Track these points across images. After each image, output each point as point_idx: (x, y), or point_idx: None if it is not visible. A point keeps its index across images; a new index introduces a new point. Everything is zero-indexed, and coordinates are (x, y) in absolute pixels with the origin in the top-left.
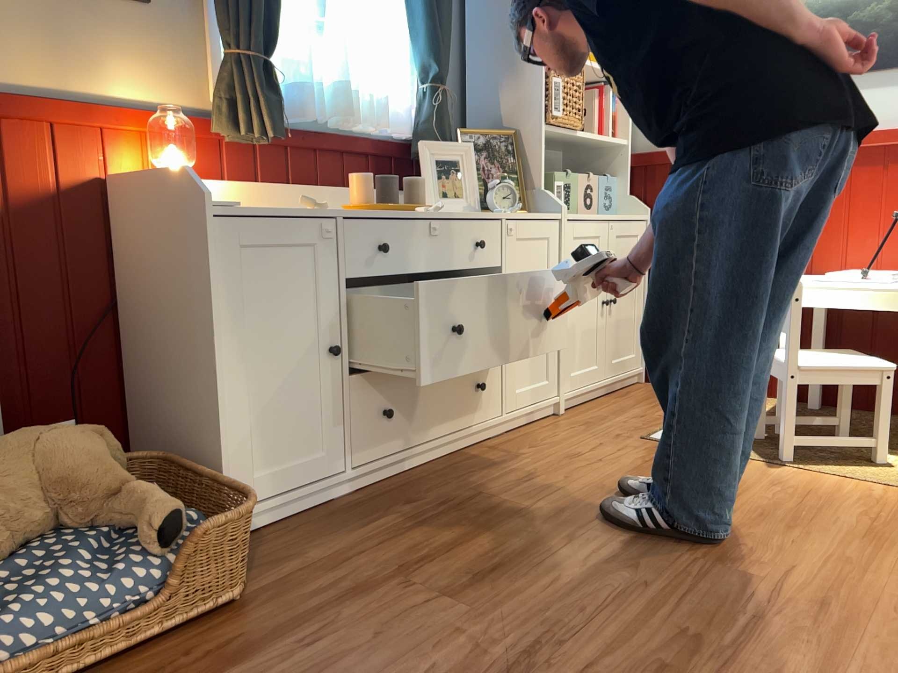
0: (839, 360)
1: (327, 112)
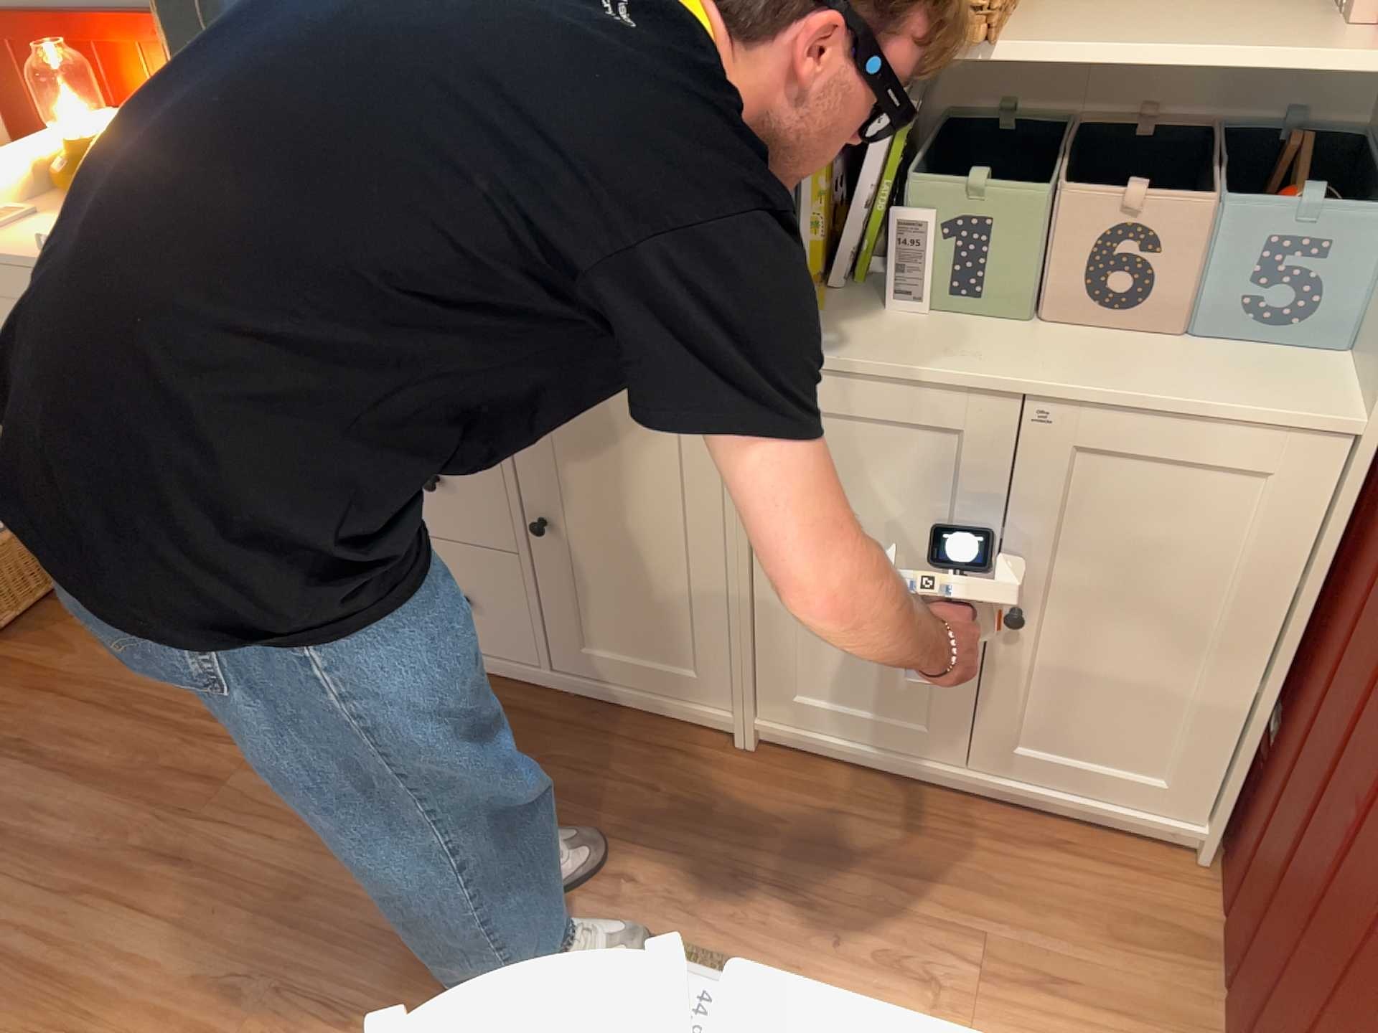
0: None
1: None
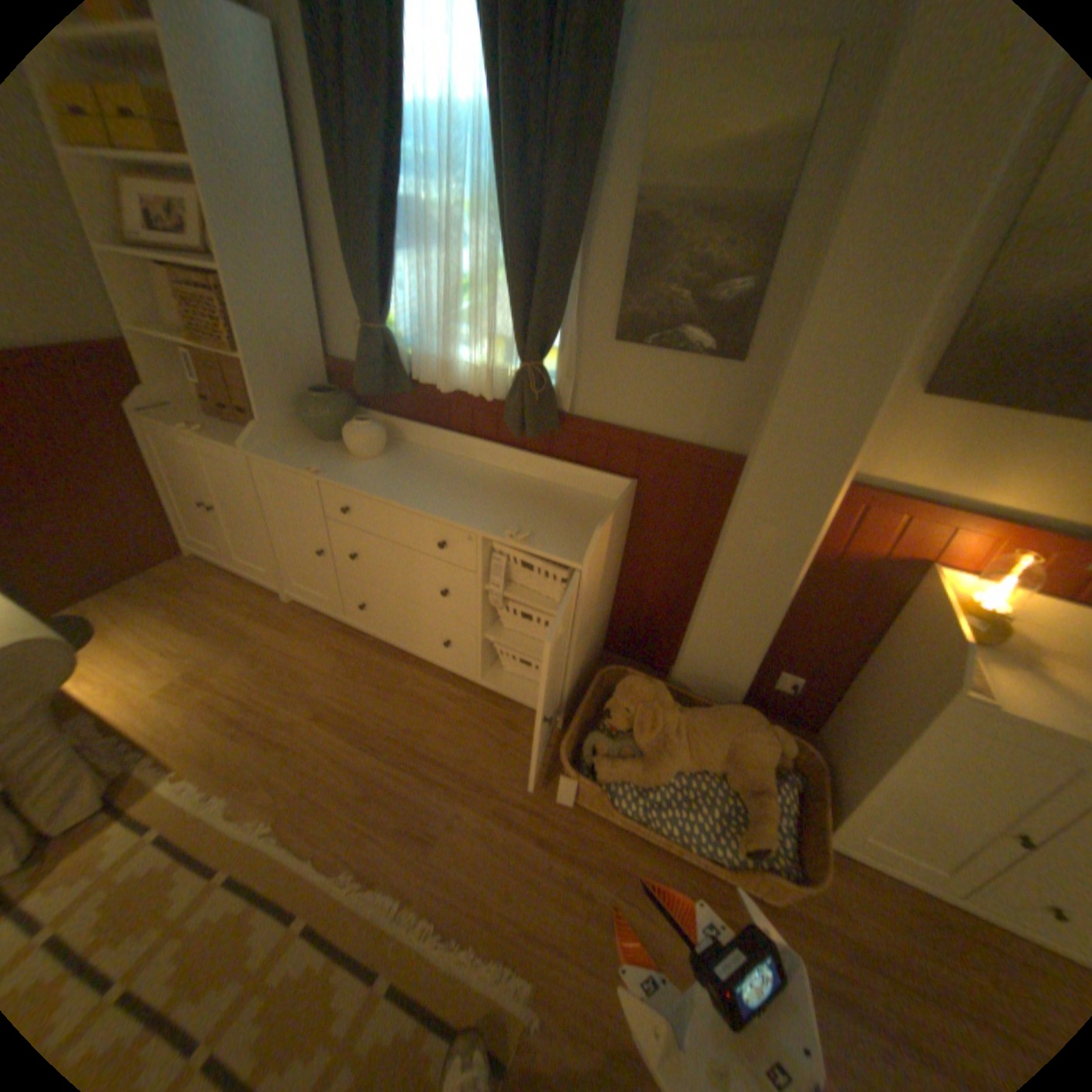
0: None
1: None
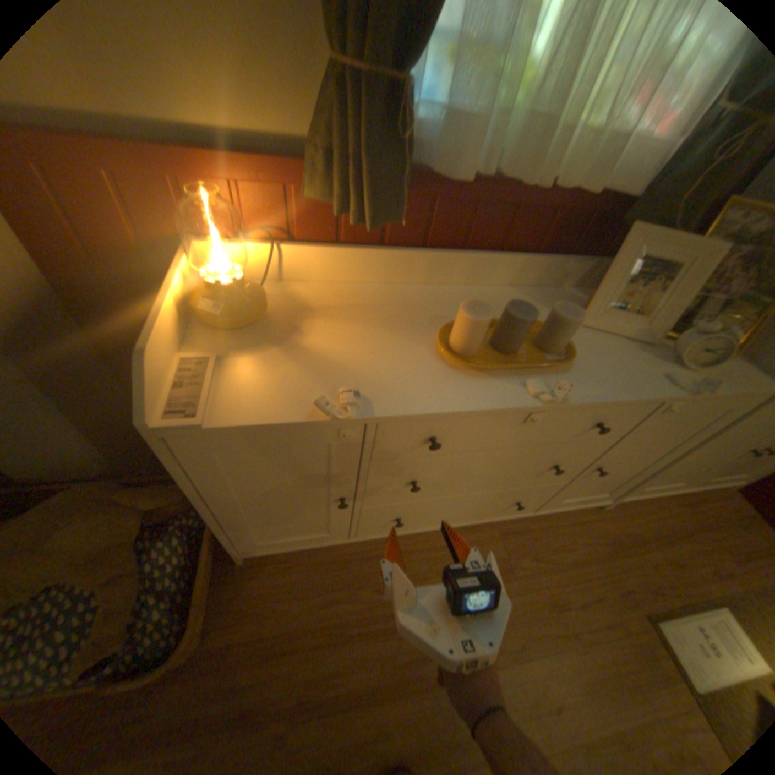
0: None
1: (508, 156)
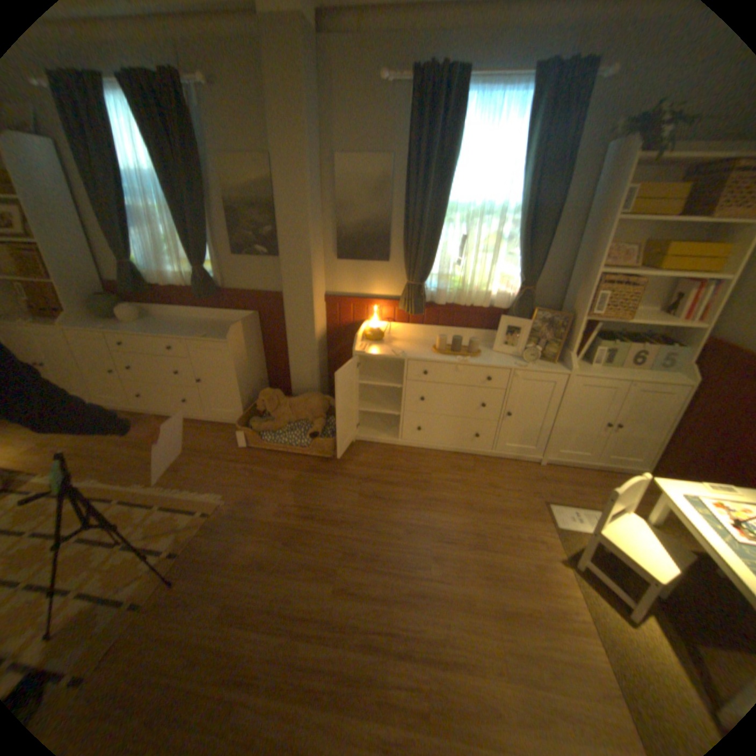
0: (643, 553)
1: (455, 299)
